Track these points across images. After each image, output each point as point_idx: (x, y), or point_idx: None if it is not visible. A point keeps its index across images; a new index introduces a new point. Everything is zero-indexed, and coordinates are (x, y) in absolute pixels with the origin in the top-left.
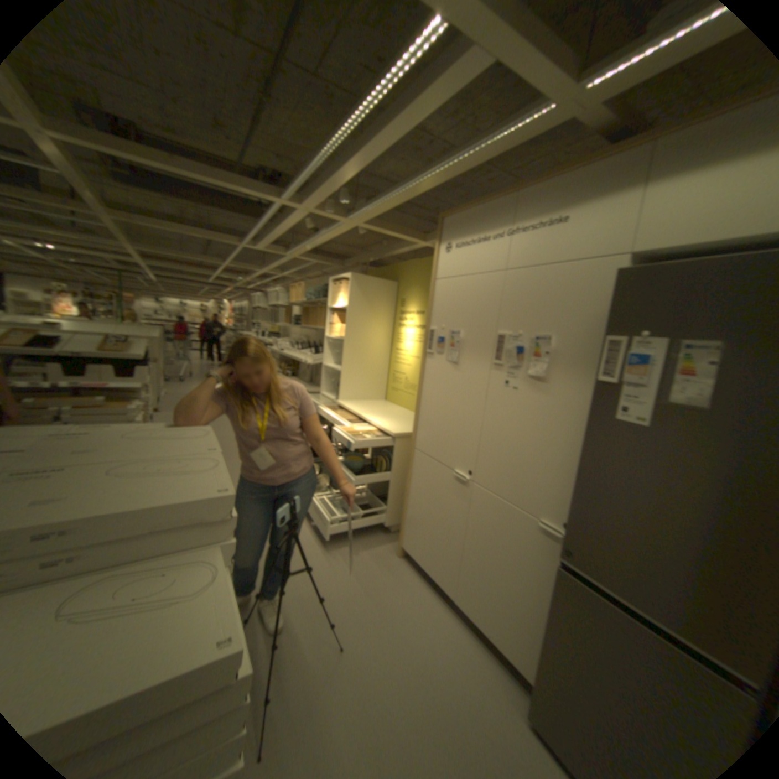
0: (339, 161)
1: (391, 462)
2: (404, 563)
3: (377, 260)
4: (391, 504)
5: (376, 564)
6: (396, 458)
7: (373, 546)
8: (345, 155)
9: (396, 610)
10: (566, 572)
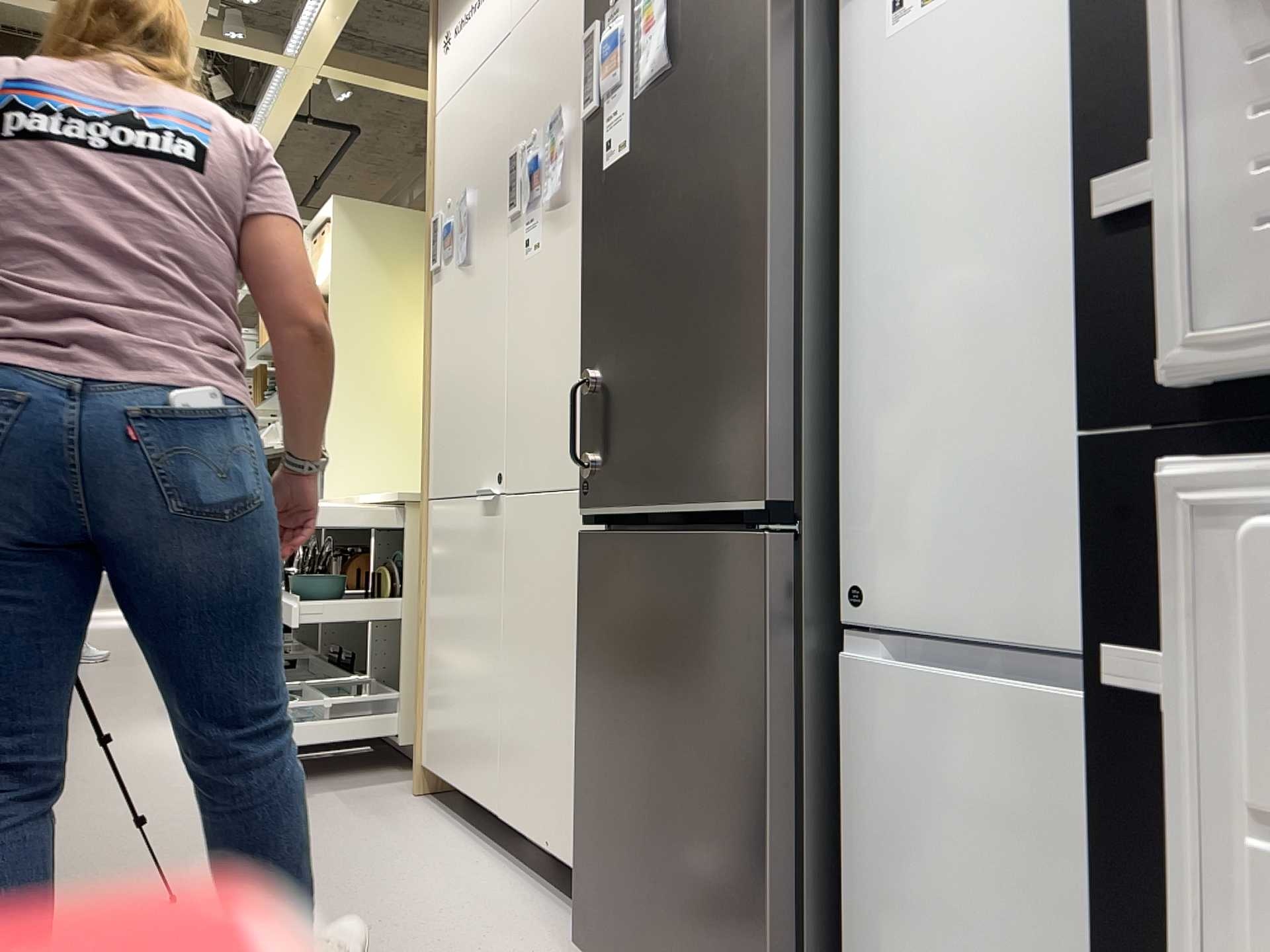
0: None
1: (404, 576)
2: (421, 802)
3: None
4: (408, 680)
5: (347, 805)
6: (409, 559)
7: (356, 785)
8: None
9: (354, 855)
10: (588, 536)
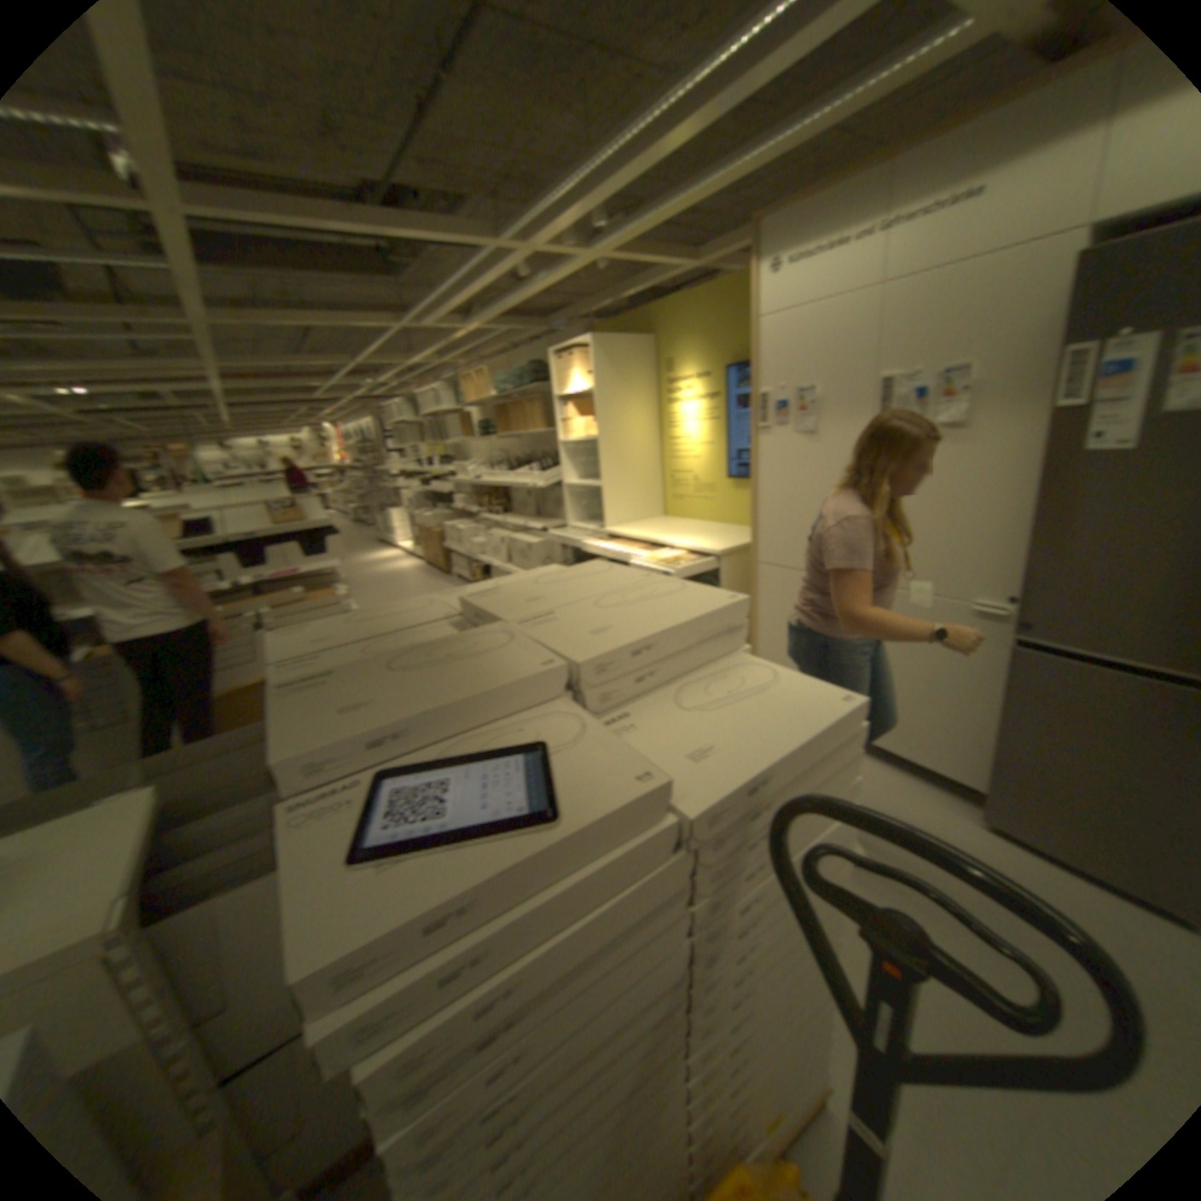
0: (608, 164)
1: None
2: None
3: (608, 306)
4: None
5: None
6: (726, 585)
7: None
8: (621, 153)
9: None
10: (1025, 649)
